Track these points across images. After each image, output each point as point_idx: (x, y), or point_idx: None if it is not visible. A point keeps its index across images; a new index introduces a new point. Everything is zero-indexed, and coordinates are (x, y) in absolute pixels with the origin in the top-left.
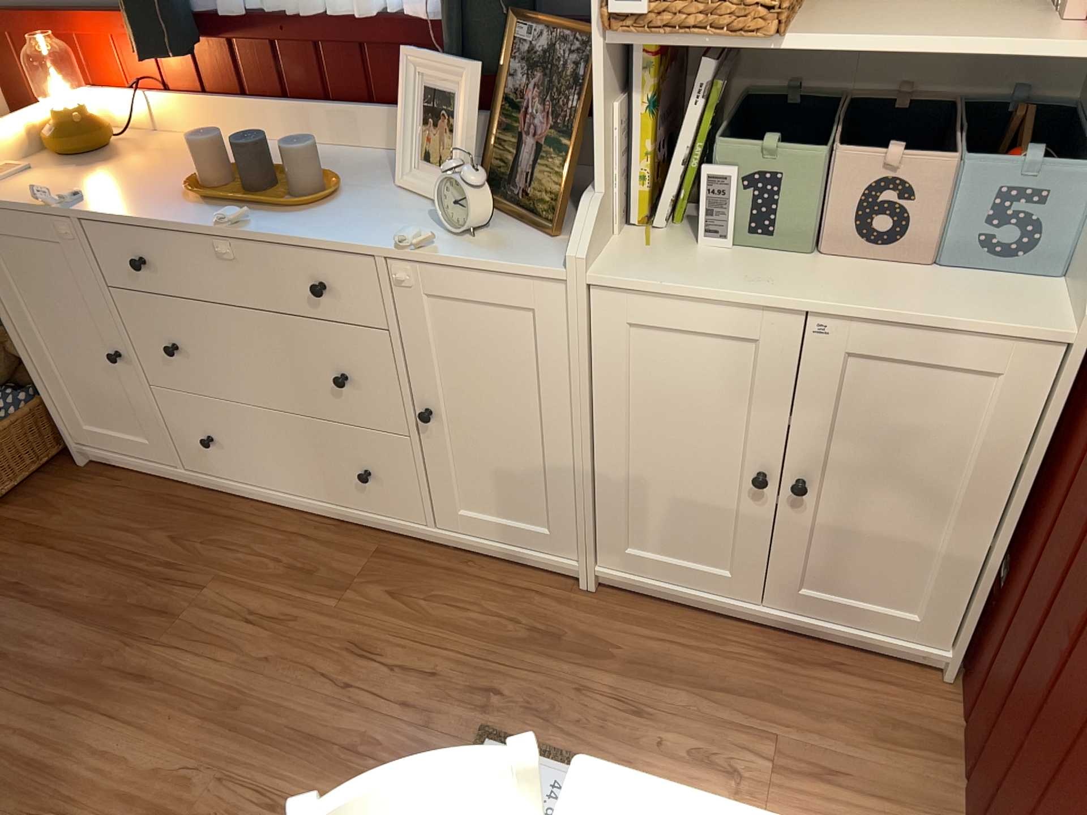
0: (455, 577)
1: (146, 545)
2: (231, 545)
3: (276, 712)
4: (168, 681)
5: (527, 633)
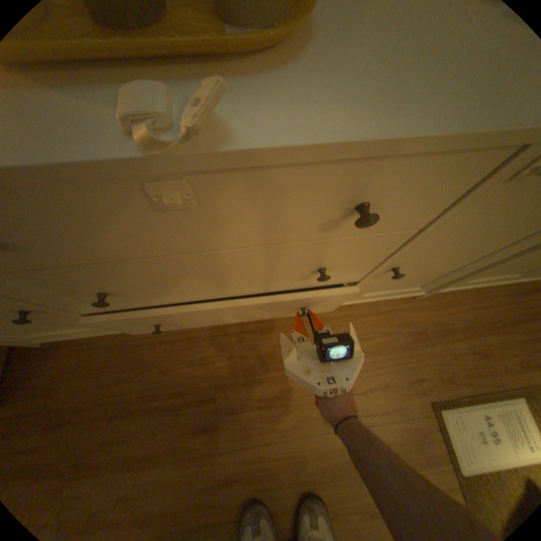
0: (351, 322)
1: (143, 392)
2: (204, 364)
3: (328, 464)
4: (247, 483)
5: (411, 340)
